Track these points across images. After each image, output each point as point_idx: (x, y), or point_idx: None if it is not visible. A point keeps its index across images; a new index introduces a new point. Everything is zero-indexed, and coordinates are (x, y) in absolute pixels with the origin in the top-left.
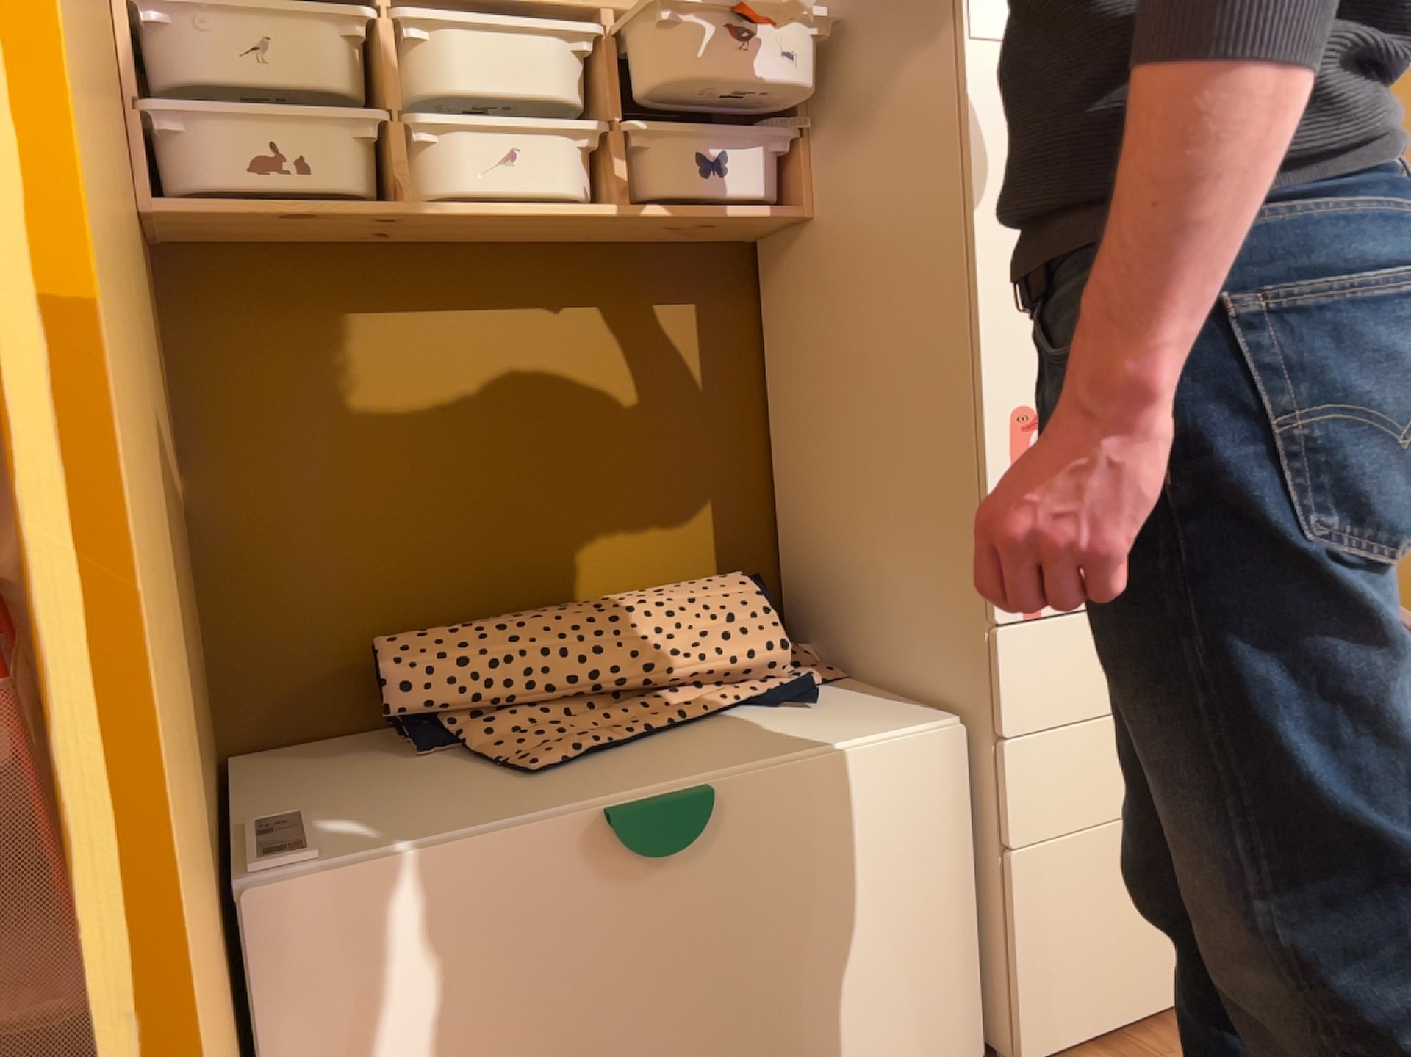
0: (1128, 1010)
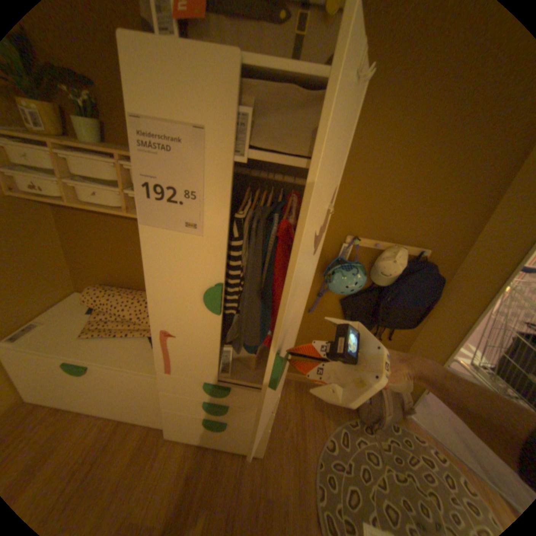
0: (194, 443)
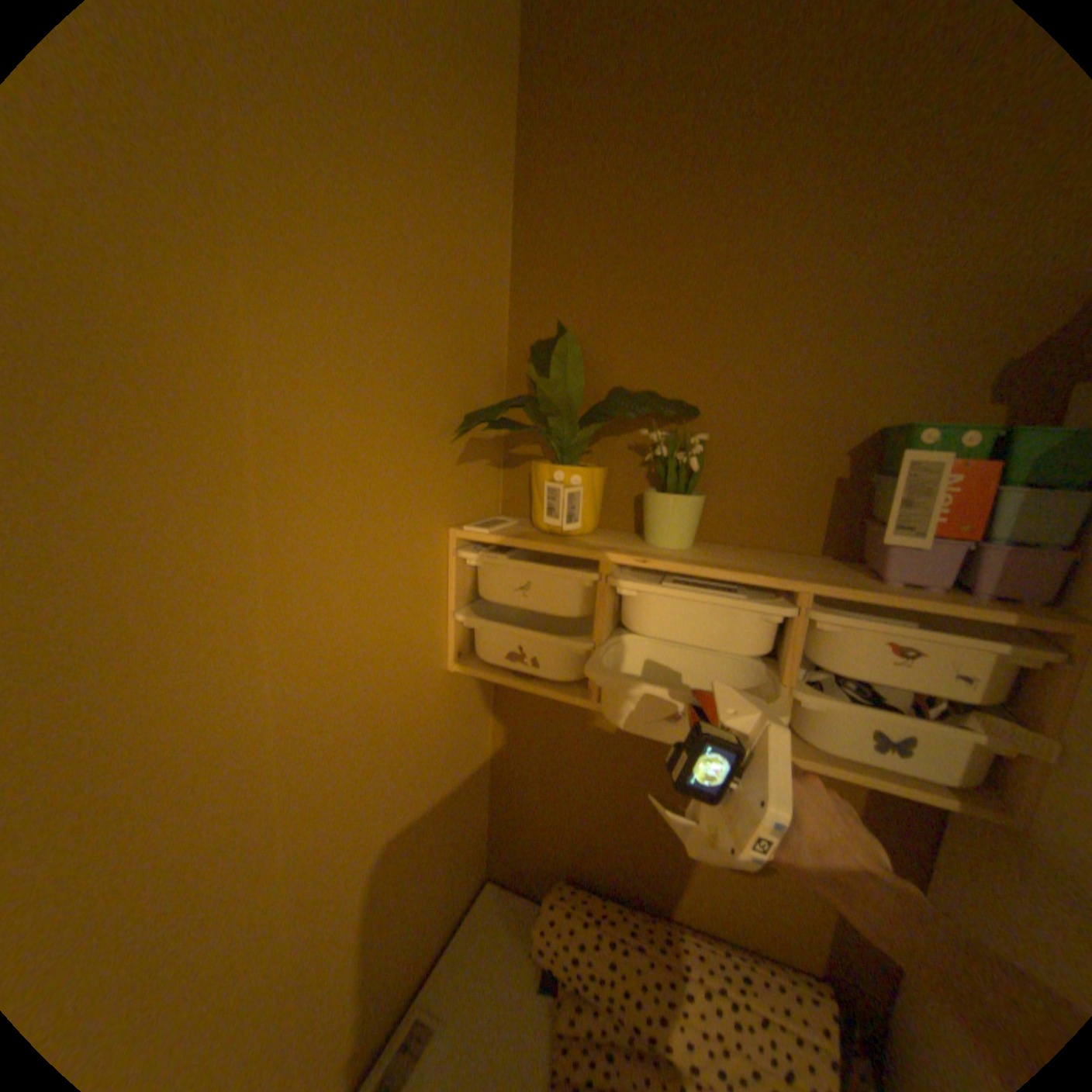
0: None
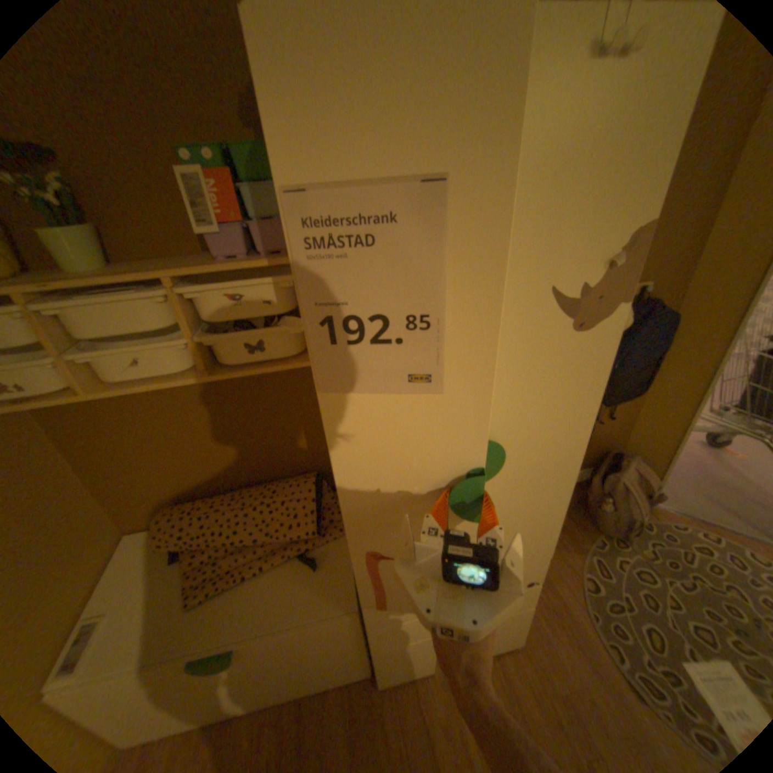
0: (425, 674)
